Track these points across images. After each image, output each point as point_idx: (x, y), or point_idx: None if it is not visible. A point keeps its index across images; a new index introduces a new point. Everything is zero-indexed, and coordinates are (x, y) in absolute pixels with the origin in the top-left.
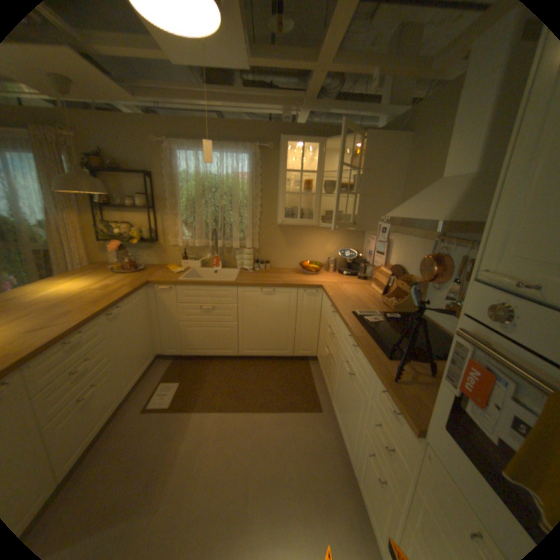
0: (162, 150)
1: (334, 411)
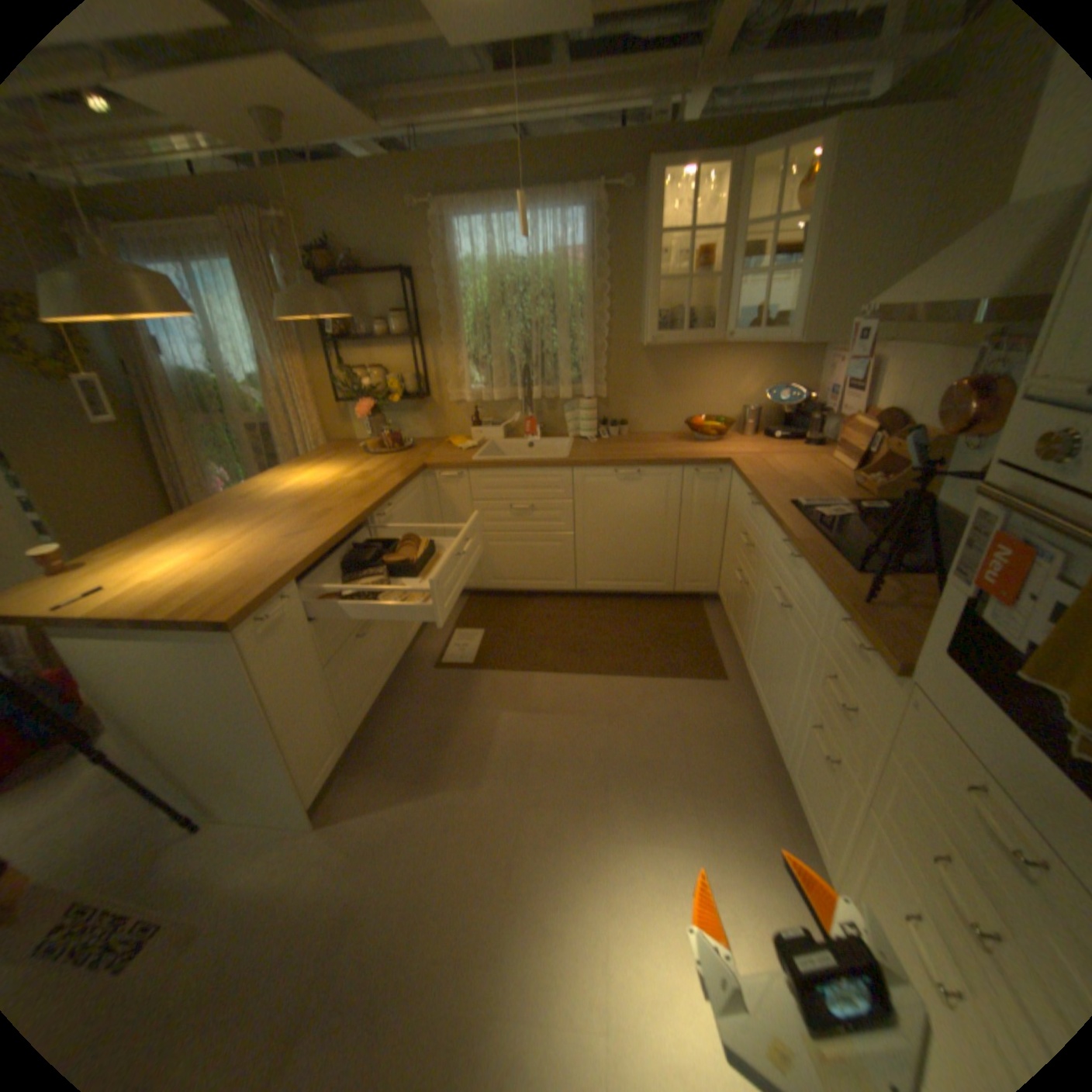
0: (425, 220)
1: (749, 677)
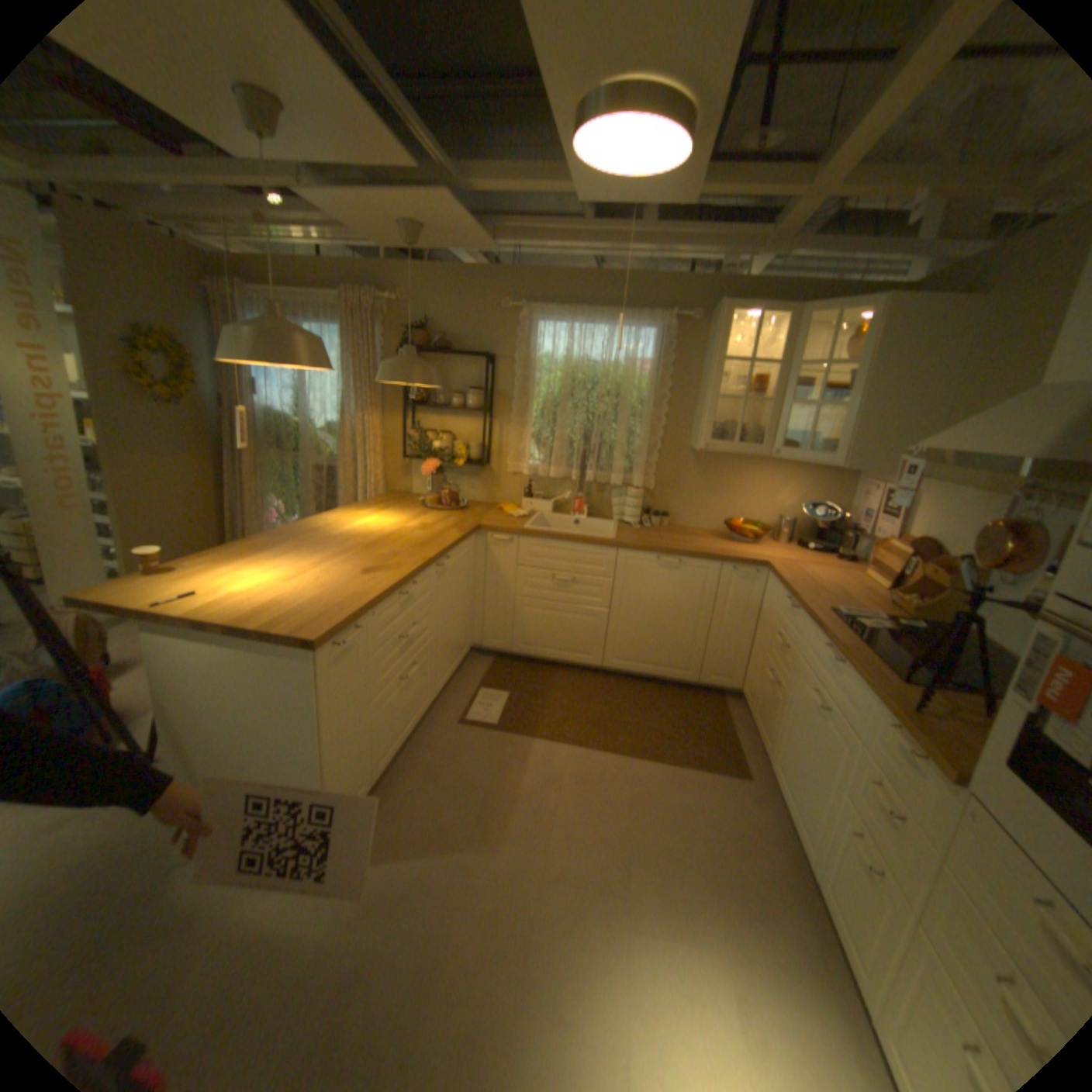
0: (515, 320)
1: (776, 780)
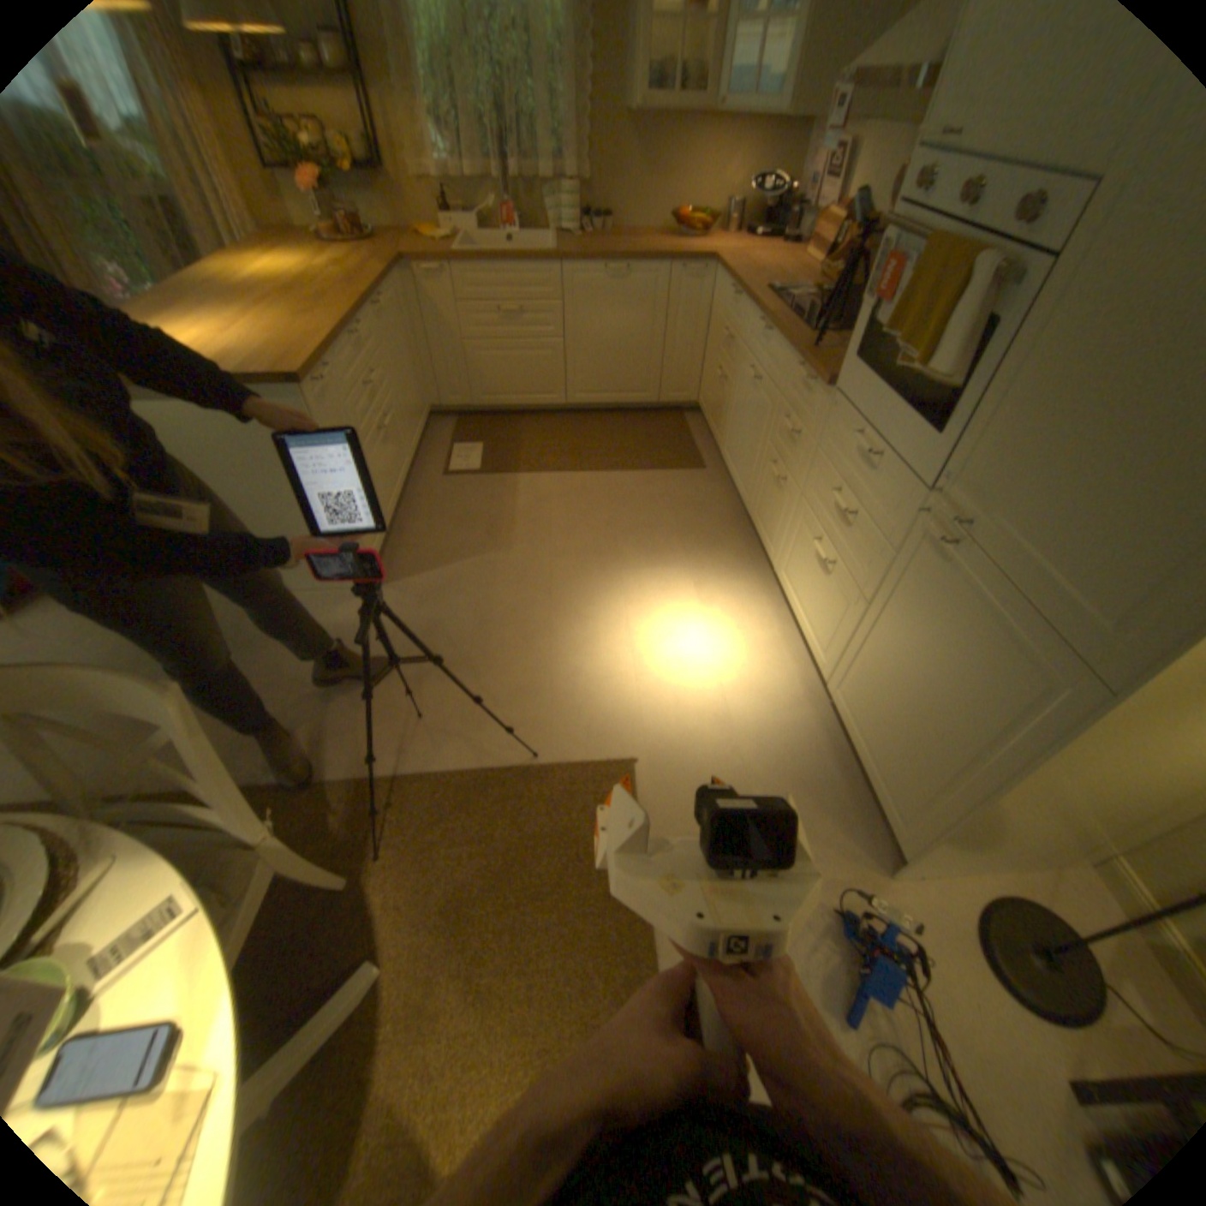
0: None
1: (722, 461)
